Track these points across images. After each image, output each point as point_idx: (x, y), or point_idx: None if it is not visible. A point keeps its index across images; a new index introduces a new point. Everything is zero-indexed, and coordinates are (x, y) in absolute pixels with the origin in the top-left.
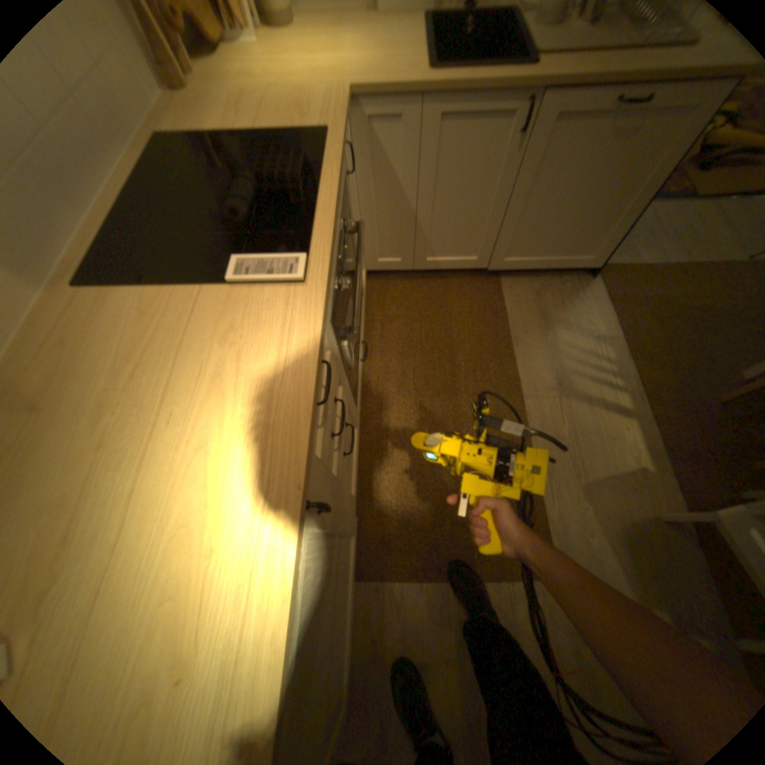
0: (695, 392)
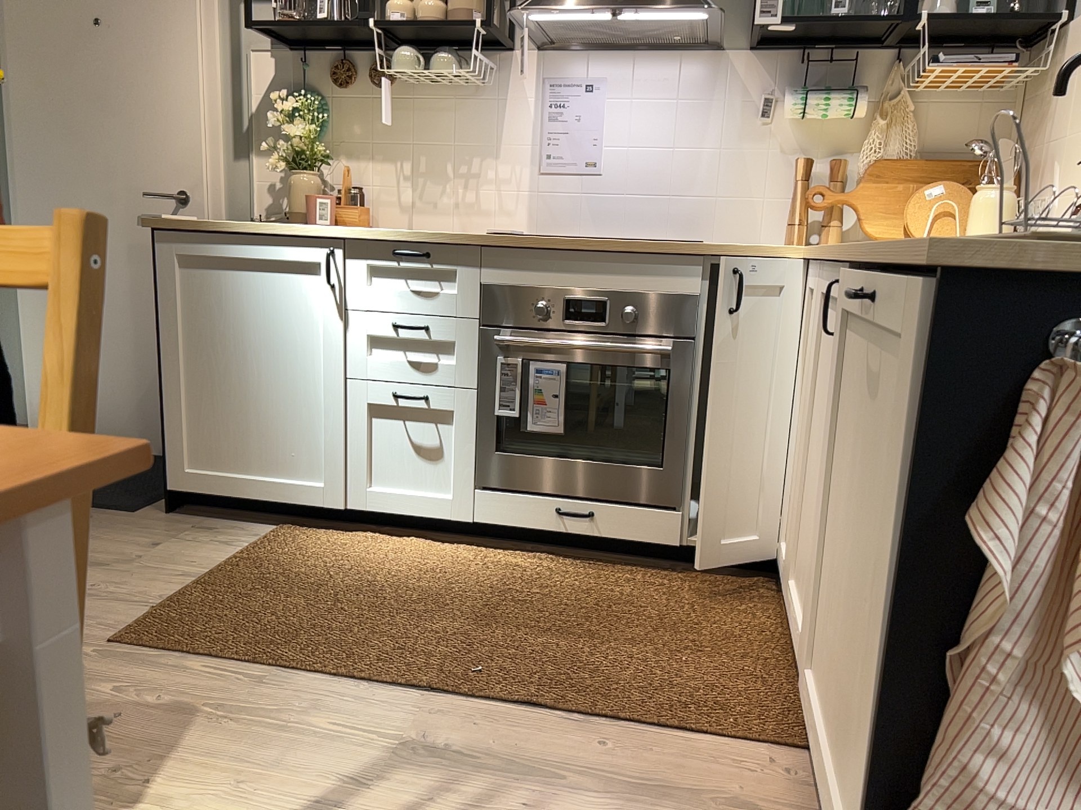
0: None
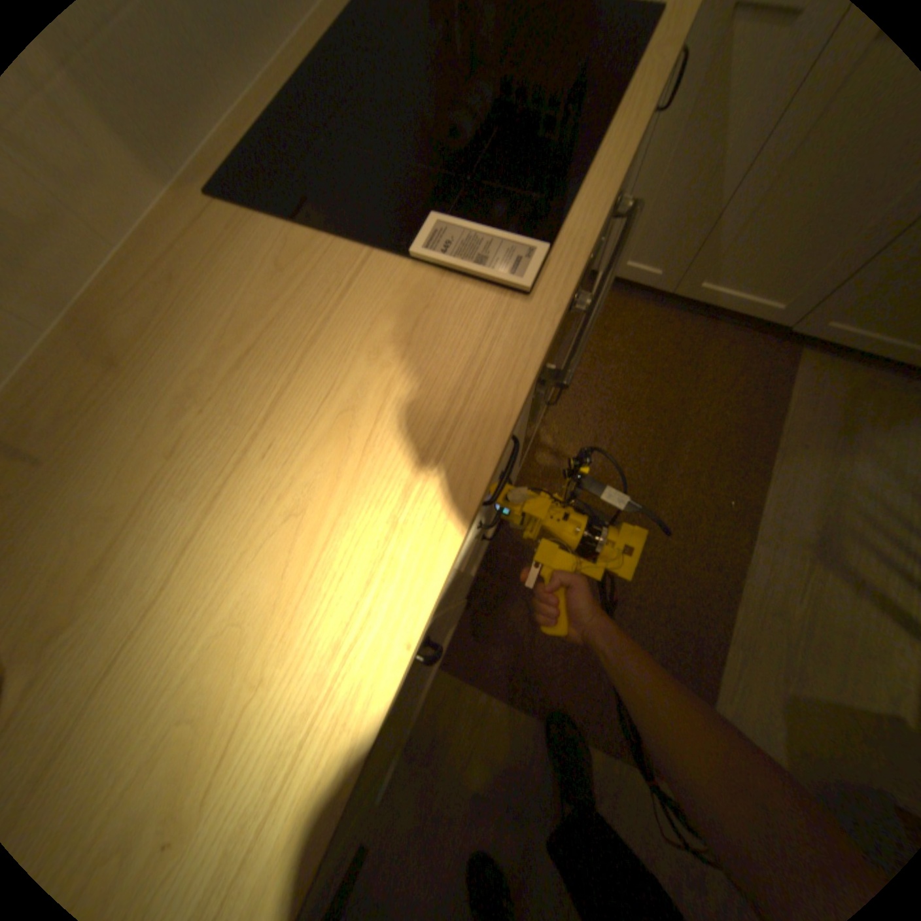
0: None
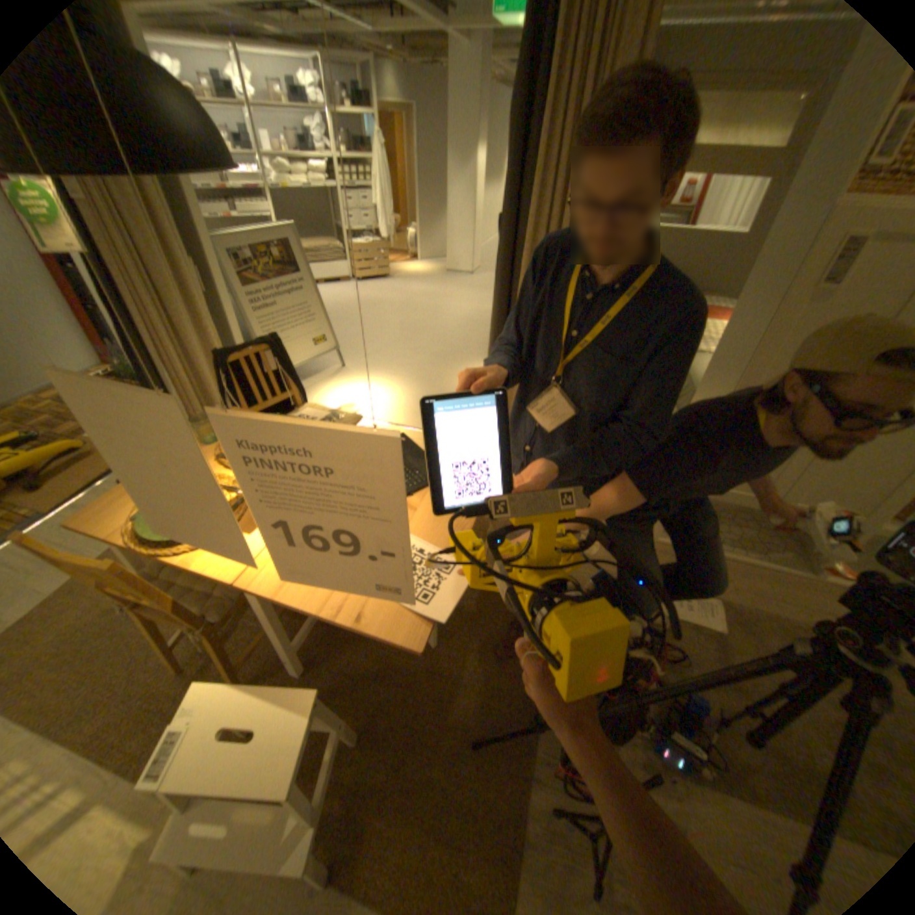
0: (147, 691)
